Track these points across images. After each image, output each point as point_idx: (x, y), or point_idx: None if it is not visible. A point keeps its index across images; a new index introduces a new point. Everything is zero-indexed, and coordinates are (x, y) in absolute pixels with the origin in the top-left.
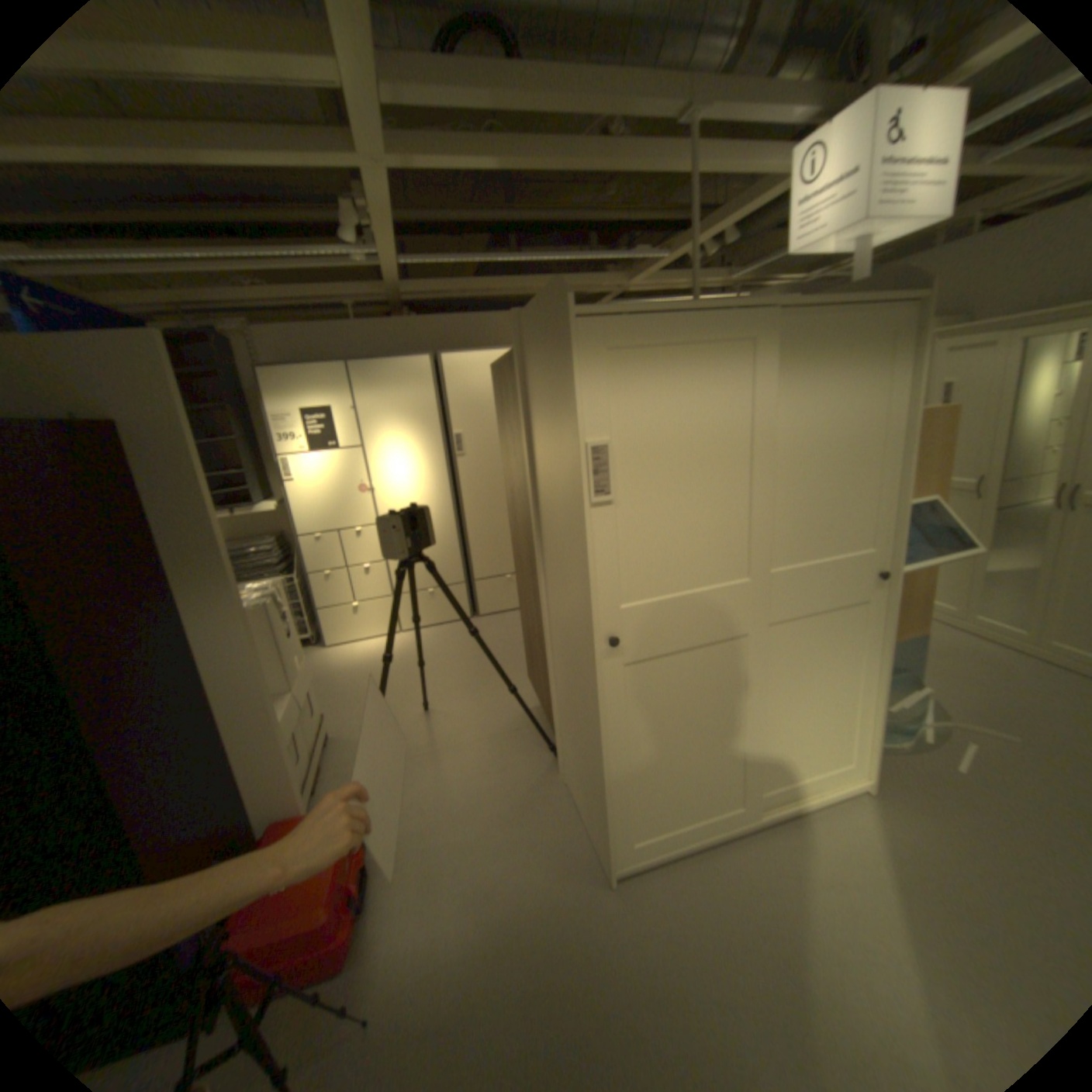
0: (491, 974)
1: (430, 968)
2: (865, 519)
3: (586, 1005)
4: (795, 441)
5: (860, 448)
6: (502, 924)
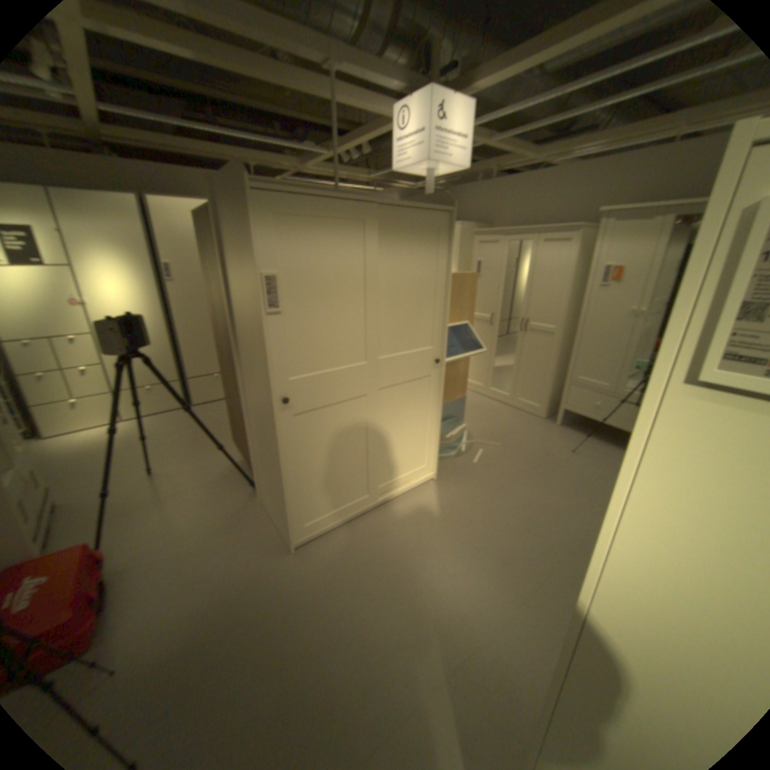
0: (212, 616)
1: (166, 625)
2: (427, 330)
3: (275, 613)
4: (390, 283)
5: (424, 290)
6: (219, 588)
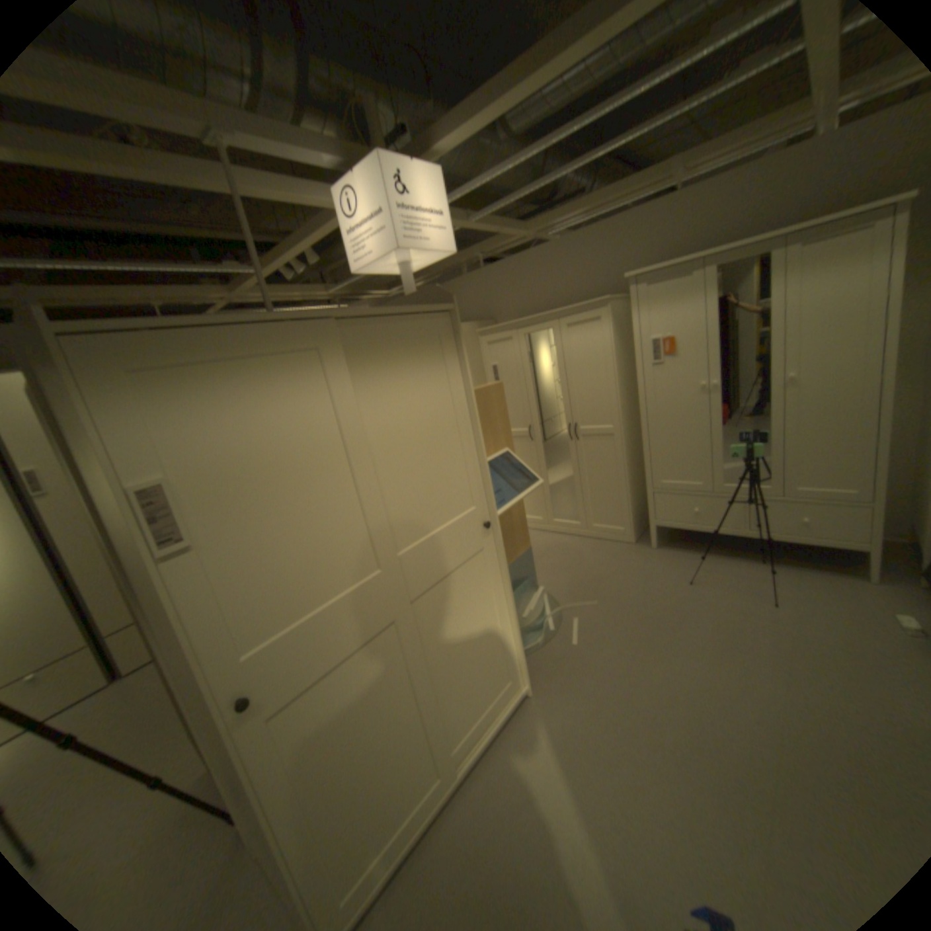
0: None
1: None
2: (460, 485)
3: None
4: (385, 435)
5: (440, 430)
6: None
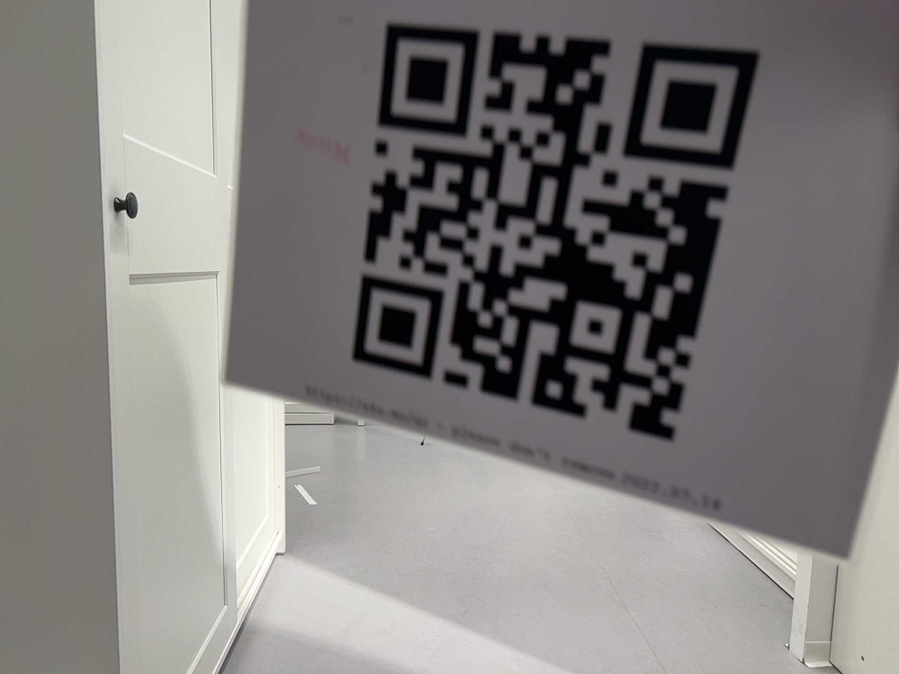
0: None
1: None
2: None
3: None
4: None
5: None
6: None
